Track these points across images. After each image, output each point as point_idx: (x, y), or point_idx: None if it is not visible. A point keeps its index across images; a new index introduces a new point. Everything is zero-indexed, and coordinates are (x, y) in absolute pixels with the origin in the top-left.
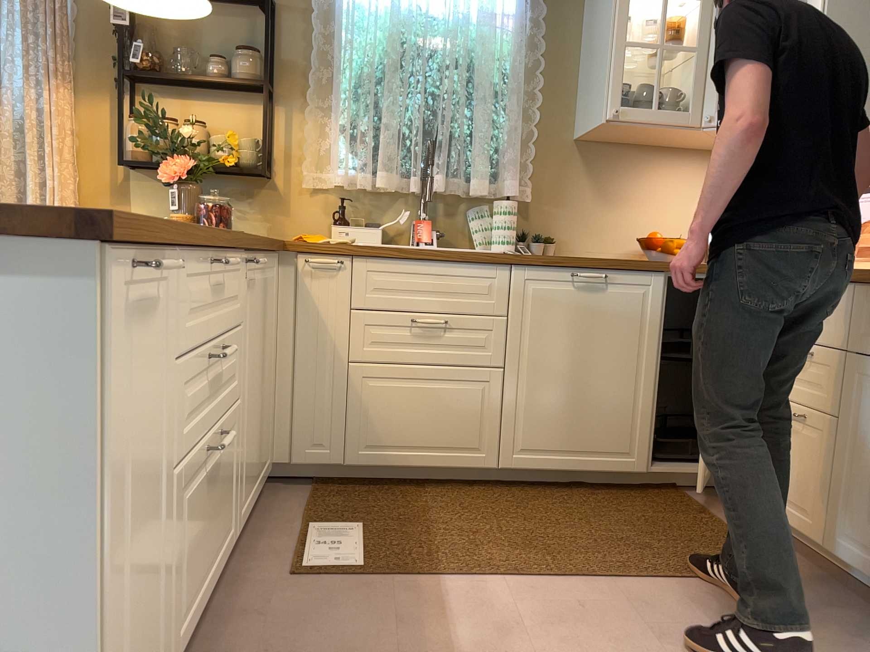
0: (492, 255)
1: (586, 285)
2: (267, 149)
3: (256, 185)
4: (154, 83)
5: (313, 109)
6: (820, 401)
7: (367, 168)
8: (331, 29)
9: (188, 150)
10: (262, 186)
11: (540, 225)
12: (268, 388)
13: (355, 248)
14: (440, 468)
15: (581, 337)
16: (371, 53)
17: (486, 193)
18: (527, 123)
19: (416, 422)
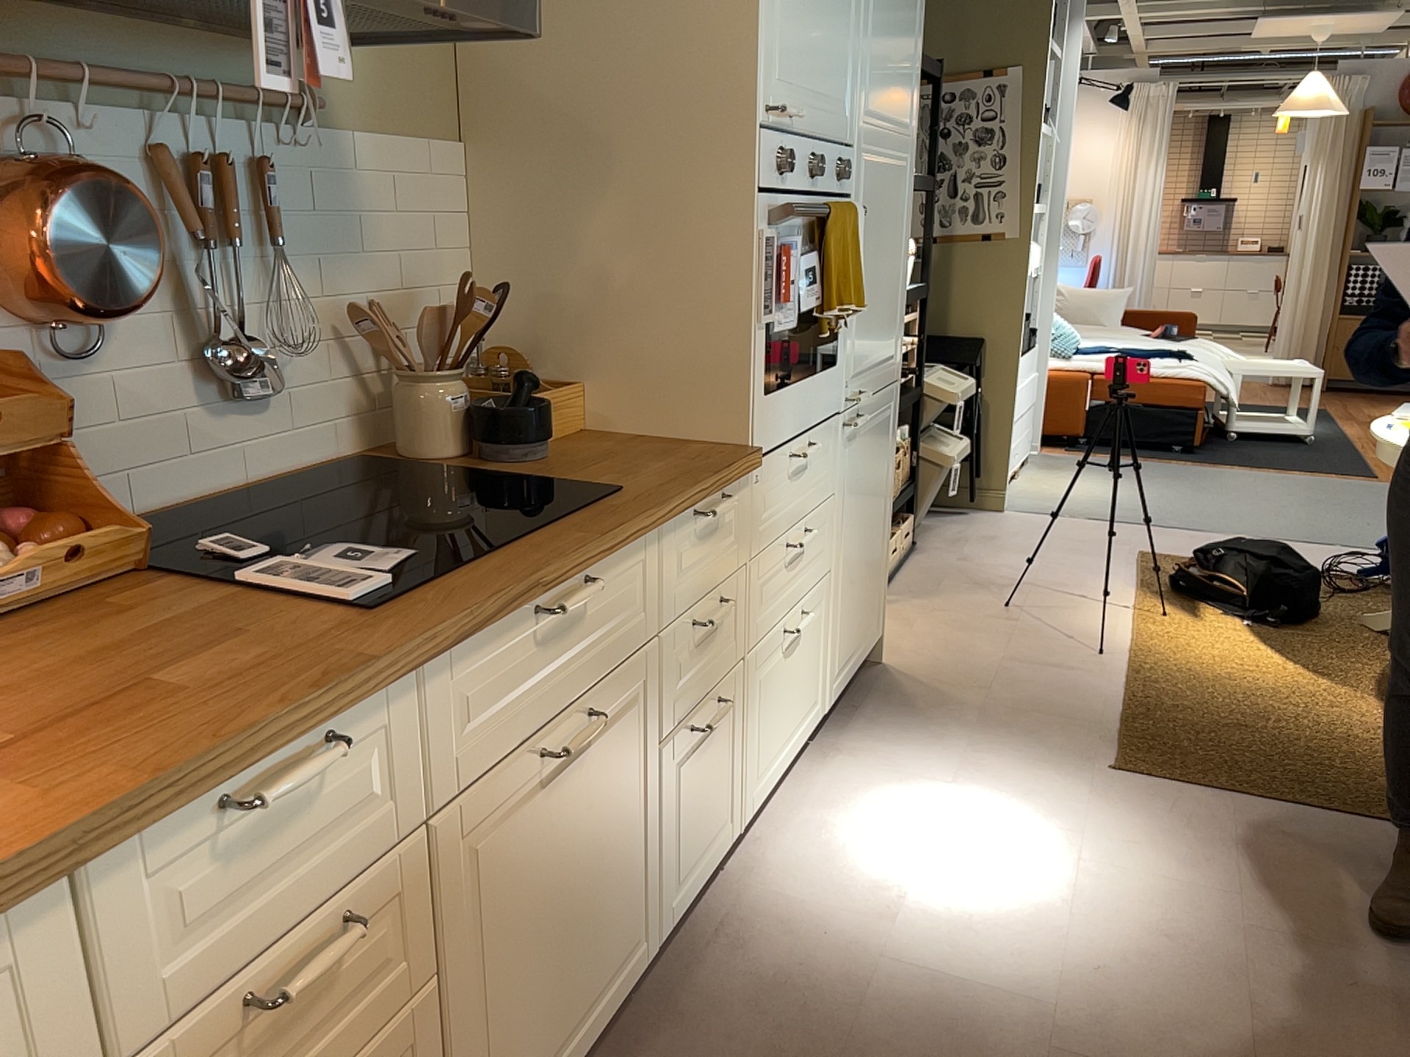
0: None
1: None
2: None
3: None
4: None
5: None
6: (379, 1004)
7: None
8: None
9: None
10: None
11: None
12: None
13: None
14: None
15: None
16: None
17: None
18: None
19: None
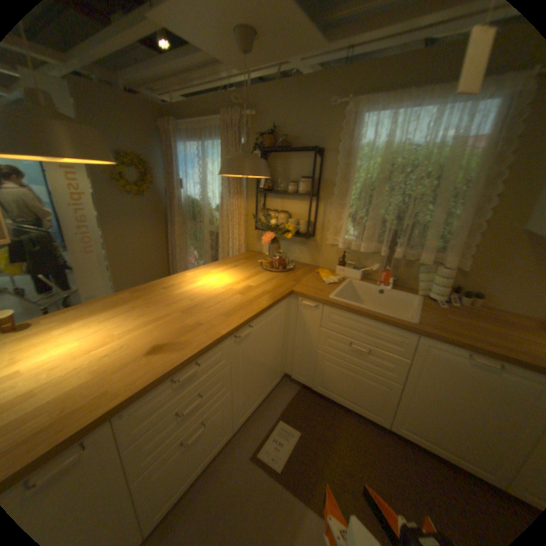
0: (407, 326)
1: (481, 366)
2: (309, 226)
3: (307, 239)
4: (271, 191)
5: (335, 204)
6: None
7: (359, 238)
8: (351, 159)
9: (274, 228)
10: (310, 239)
11: (475, 283)
12: (276, 356)
13: (325, 301)
14: (357, 412)
15: (468, 394)
16: (371, 172)
17: (435, 258)
18: (480, 217)
19: (347, 388)
